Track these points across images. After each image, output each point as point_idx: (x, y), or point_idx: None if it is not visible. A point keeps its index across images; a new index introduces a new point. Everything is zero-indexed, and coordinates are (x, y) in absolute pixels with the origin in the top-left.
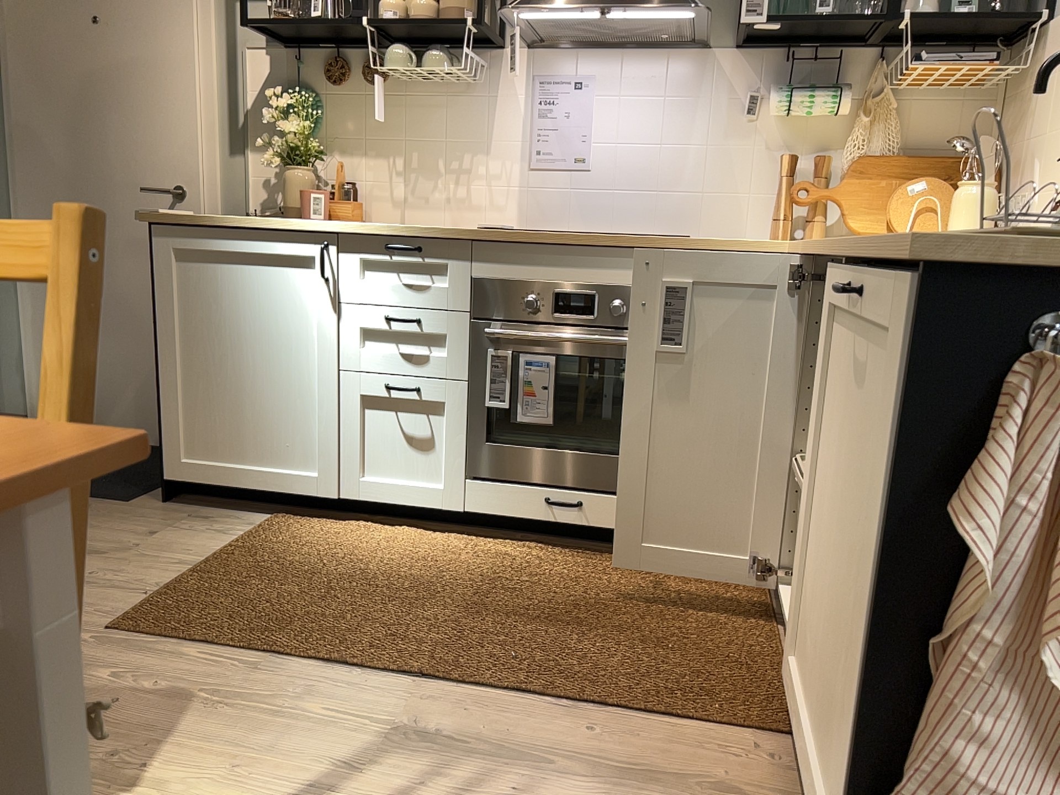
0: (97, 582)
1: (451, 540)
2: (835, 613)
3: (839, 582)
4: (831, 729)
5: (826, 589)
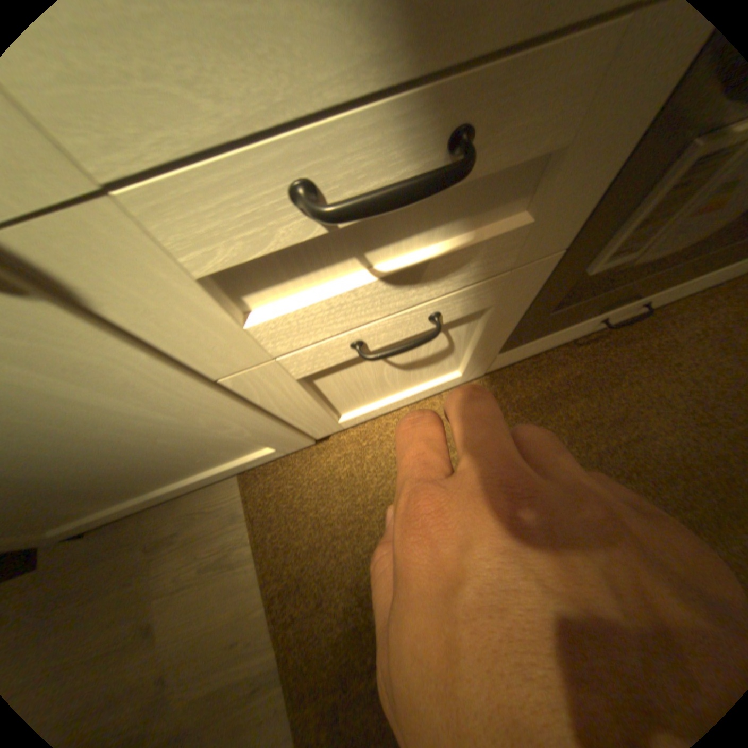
0: None
1: None
2: None
3: None
4: None
5: None
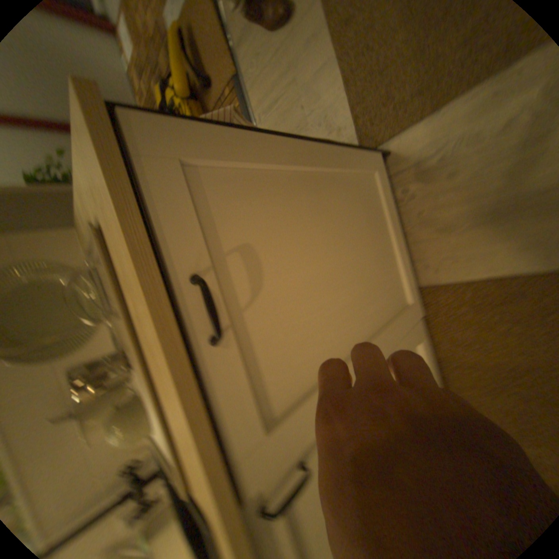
0: None
1: None
2: (357, 231)
3: (347, 234)
4: (376, 205)
5: (365, 260)
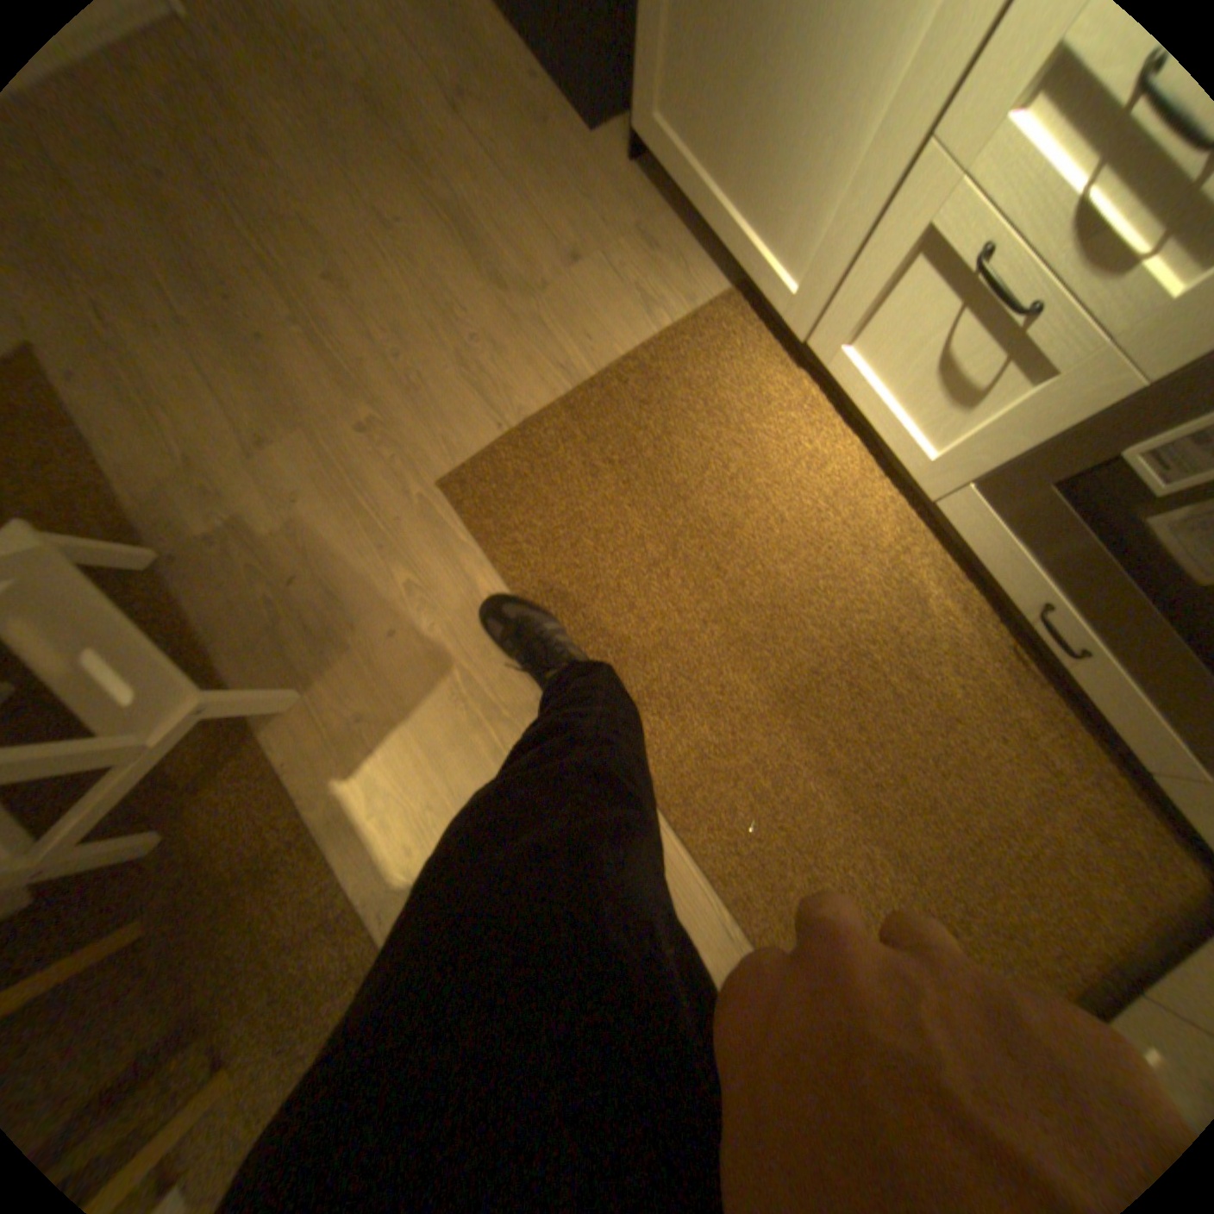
0: (464, 353)
1: (888, 499)
2: None
3: None
4: None
5: None
